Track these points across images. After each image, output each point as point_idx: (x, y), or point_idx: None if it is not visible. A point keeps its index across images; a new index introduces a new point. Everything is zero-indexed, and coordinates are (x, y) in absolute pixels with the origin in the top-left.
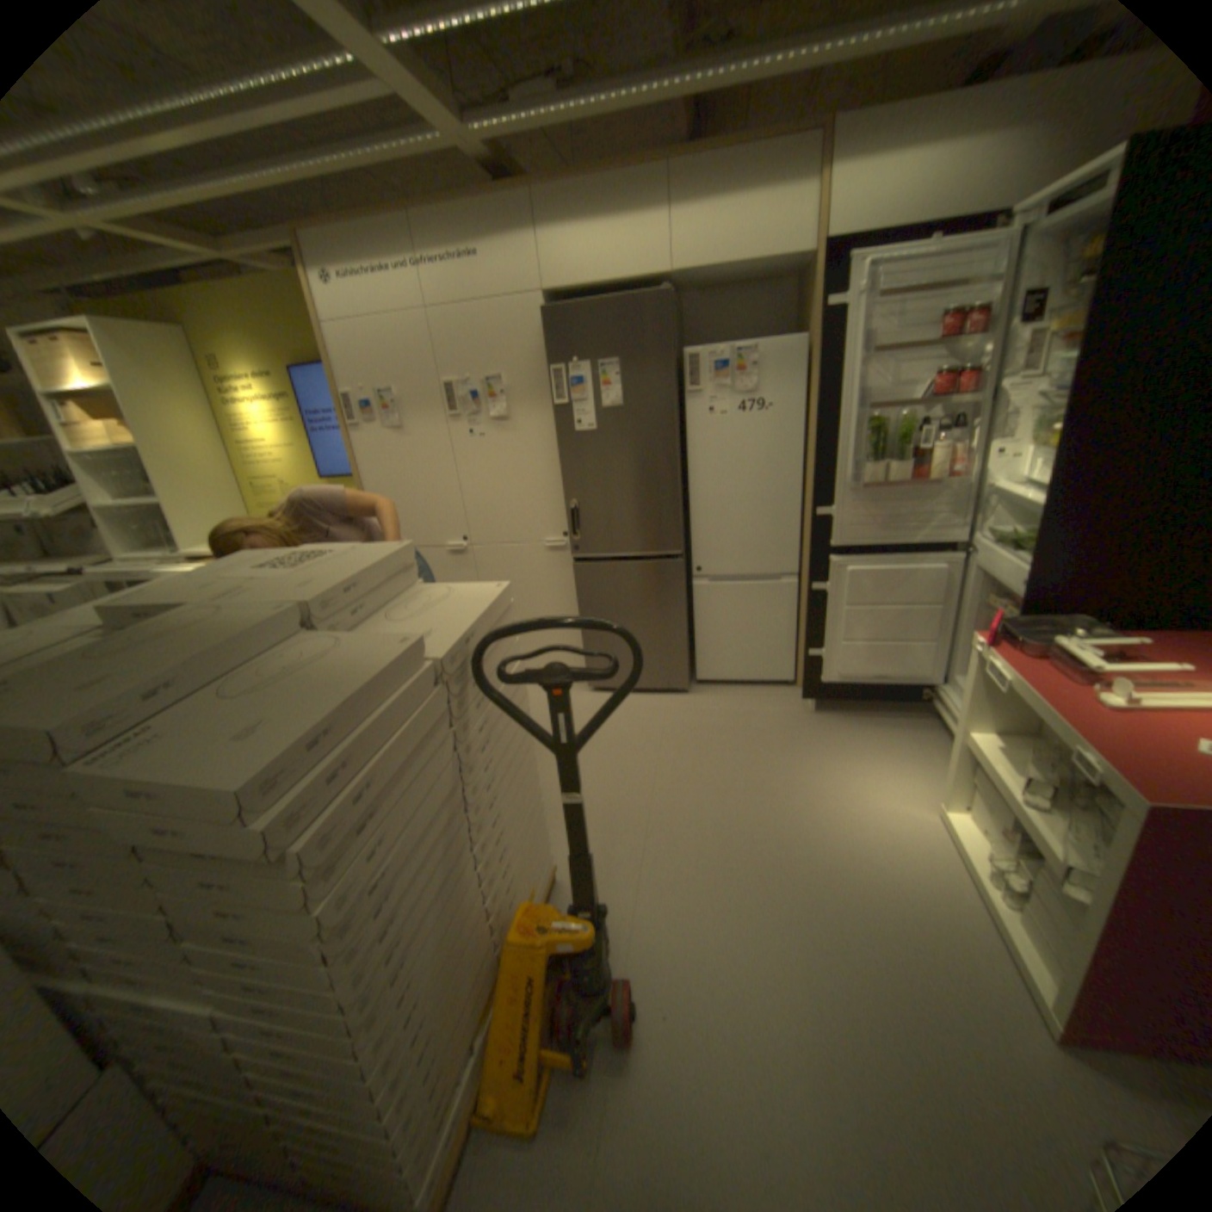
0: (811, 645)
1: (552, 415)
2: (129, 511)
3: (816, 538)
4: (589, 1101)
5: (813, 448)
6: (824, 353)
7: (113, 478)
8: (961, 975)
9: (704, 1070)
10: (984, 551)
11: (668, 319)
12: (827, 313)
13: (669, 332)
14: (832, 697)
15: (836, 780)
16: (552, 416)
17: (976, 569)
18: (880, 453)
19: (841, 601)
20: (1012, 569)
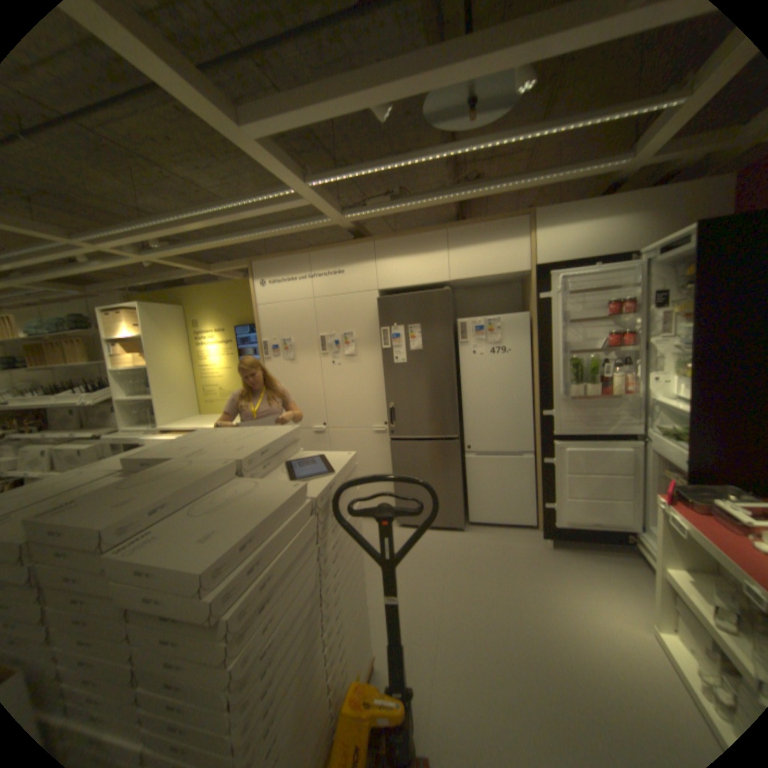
0: (547, 500)
1: (381, 354)
2: (134, 403)
3: (544, 429)
4: None
5: (537, 375)
6: (540, 322)
7: (129, 384)
8: None
9: None
10: (656, 441)
11: (448, 304)
12: (539, 302)
13: (448, 311)
14: (565, 539)
15: (573, 602)
16: (380, 354)
17: (653, 452)
18: (580, 379)
19: (564, 471)
20: (677, 453)
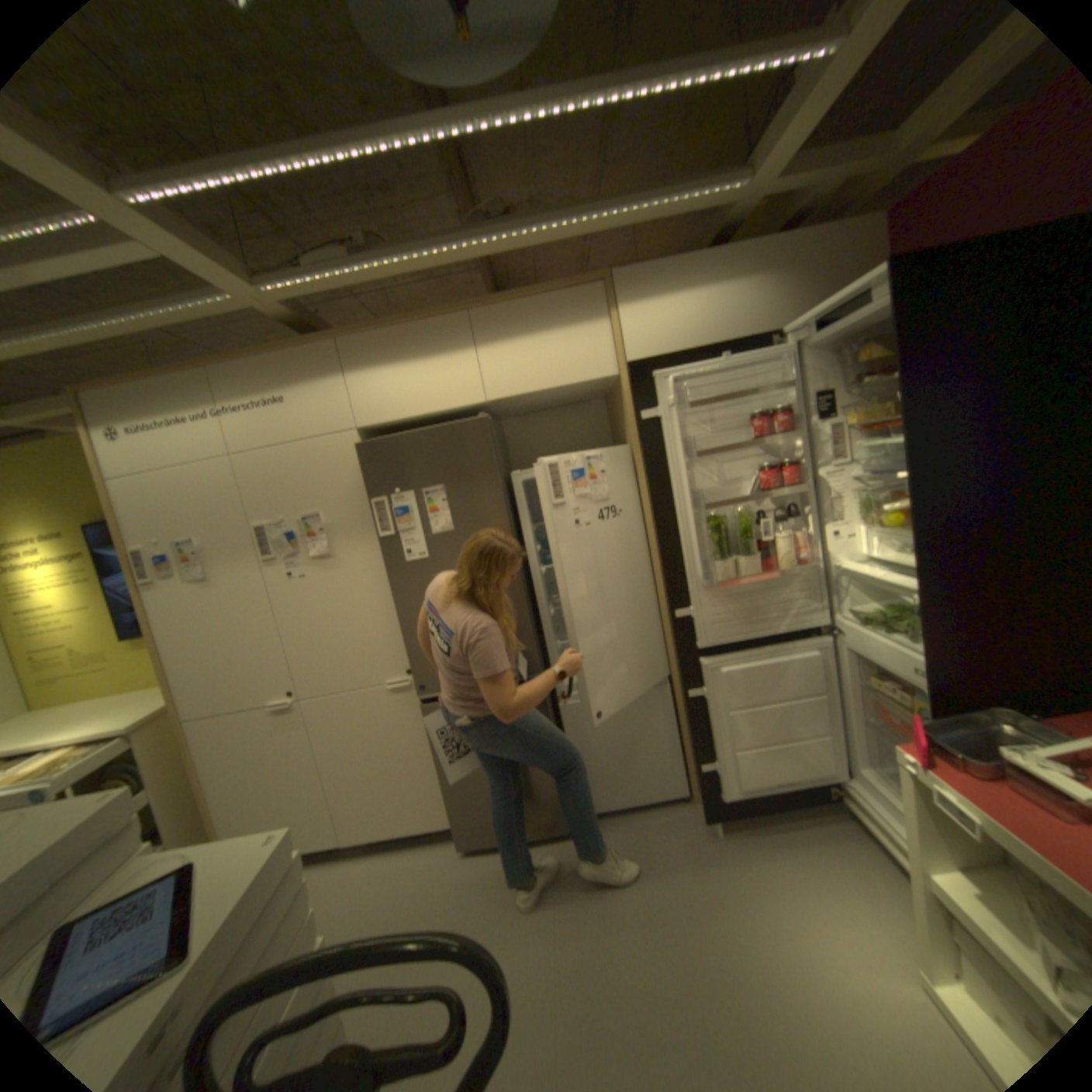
0: (702, 760)
1: (380, 546)
2: None
3: (679, 639)
4: None
5: (654, 549)
6: (646, 460)
7: None
8: None
9: None
10: (848, 631)
11: (489, 444)
12: (640, 426)
13: (491, 455)
14: (738, 816)
15: (780, 950)
16: (379, 547)
17: (846, 651)
18: (724, 549)
19: (723, 706)
20: (894, 655)
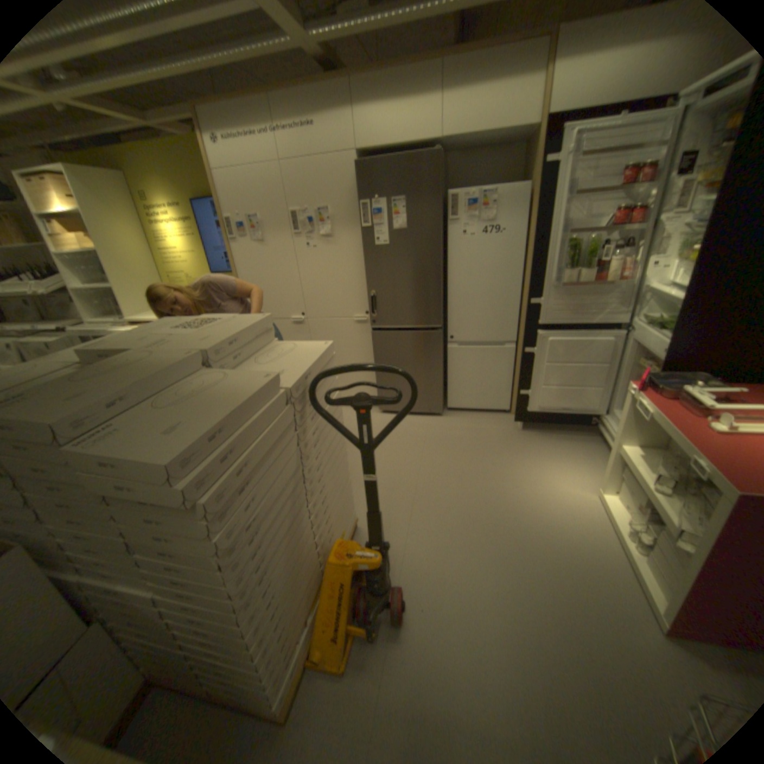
0: (522, 387)
1: (360, 234)
2: (92, 292)
3: (529, 319)
4: (376, 656)
5: (530, 259)
6: (541, 194)
7: (81, 271)
8: (607, 593)
9: (445, 642)
10: (639, 329)
11: (438, 170)
12: (545, 167)
13: (438, 179)
14: (534, 421)
15: (534, 472)
16: (360, 234)
17: (633, 341)
18: (575, 263)
19: (543, 360)
20: (657, 341)
